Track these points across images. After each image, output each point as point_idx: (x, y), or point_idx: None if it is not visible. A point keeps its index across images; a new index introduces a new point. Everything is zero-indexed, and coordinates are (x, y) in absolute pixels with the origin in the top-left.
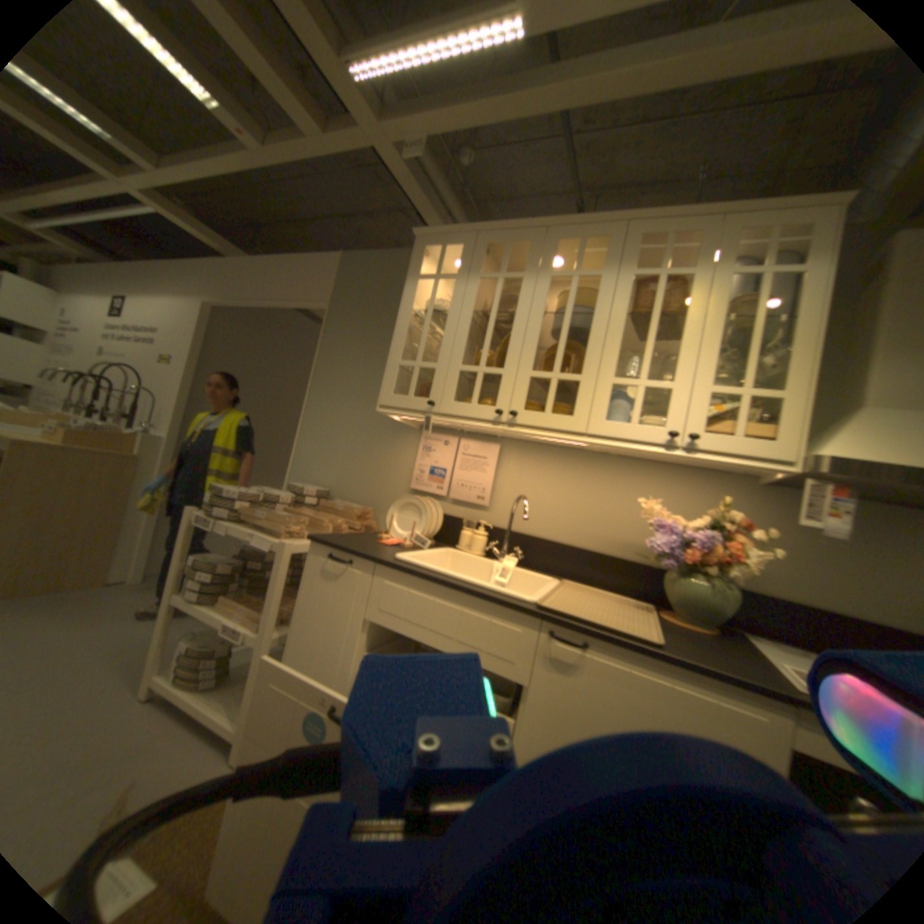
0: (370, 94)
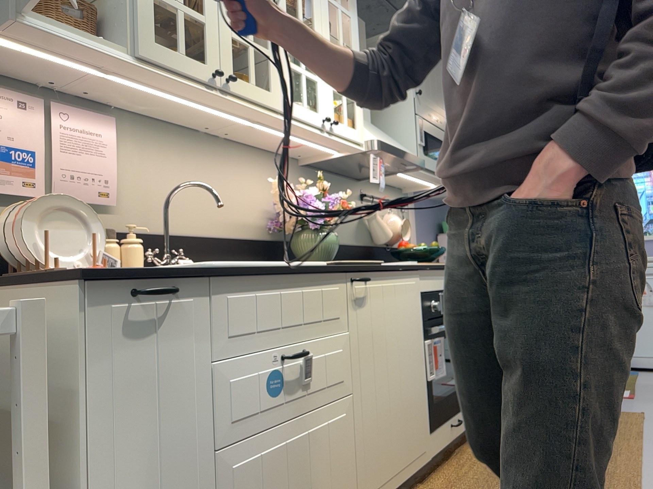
0: None
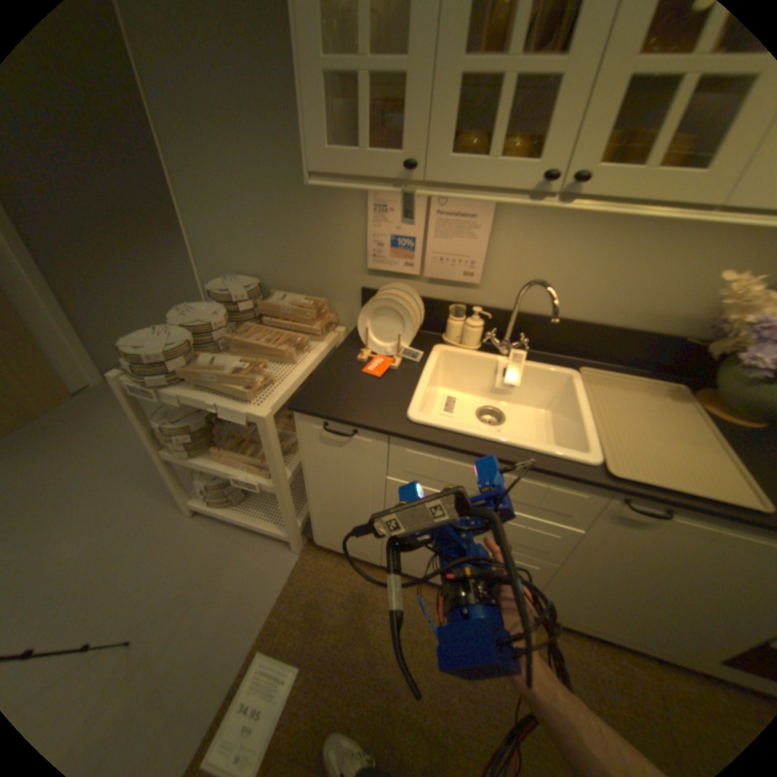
0: None
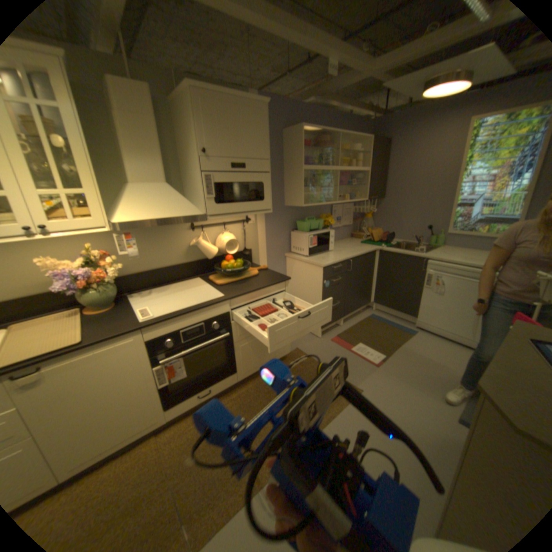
0: None
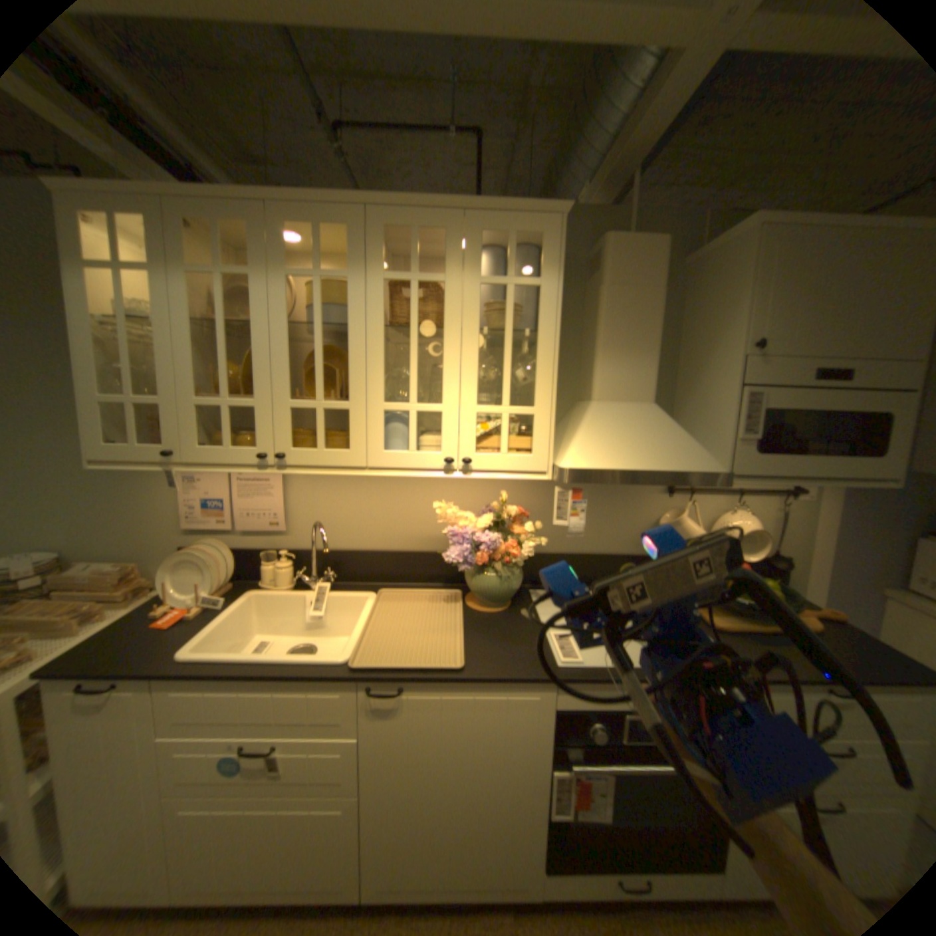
0: None
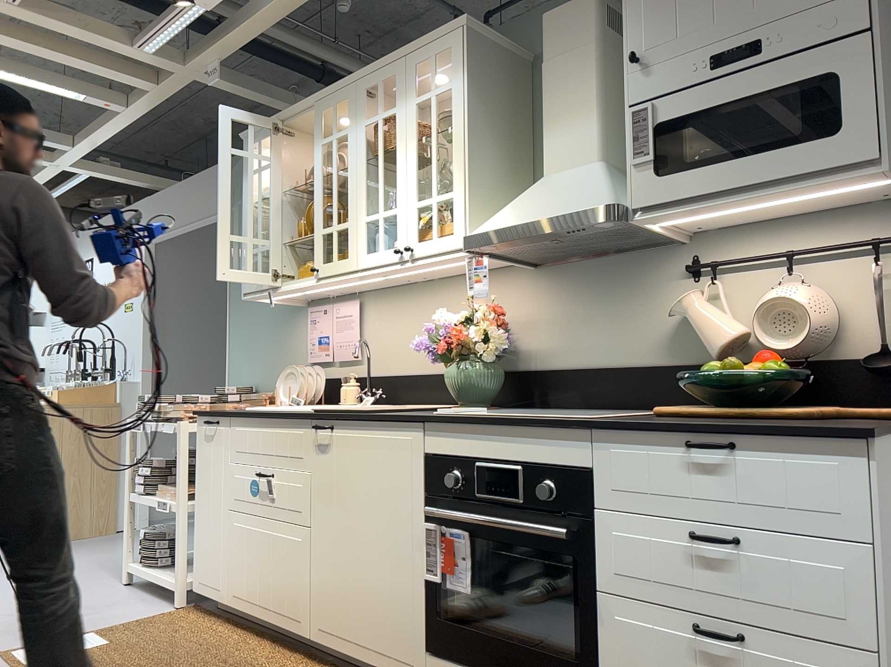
0: (170, 55)
